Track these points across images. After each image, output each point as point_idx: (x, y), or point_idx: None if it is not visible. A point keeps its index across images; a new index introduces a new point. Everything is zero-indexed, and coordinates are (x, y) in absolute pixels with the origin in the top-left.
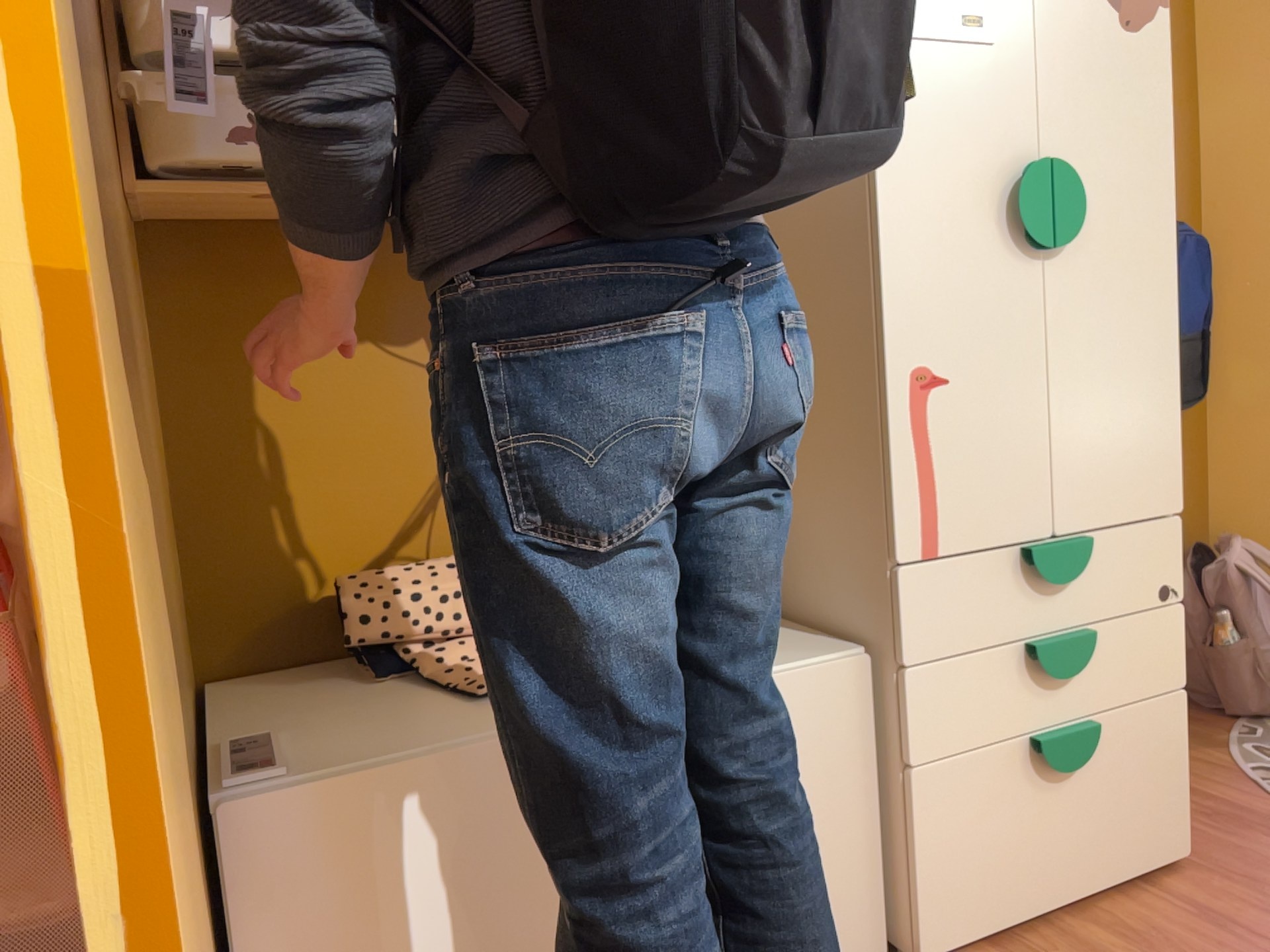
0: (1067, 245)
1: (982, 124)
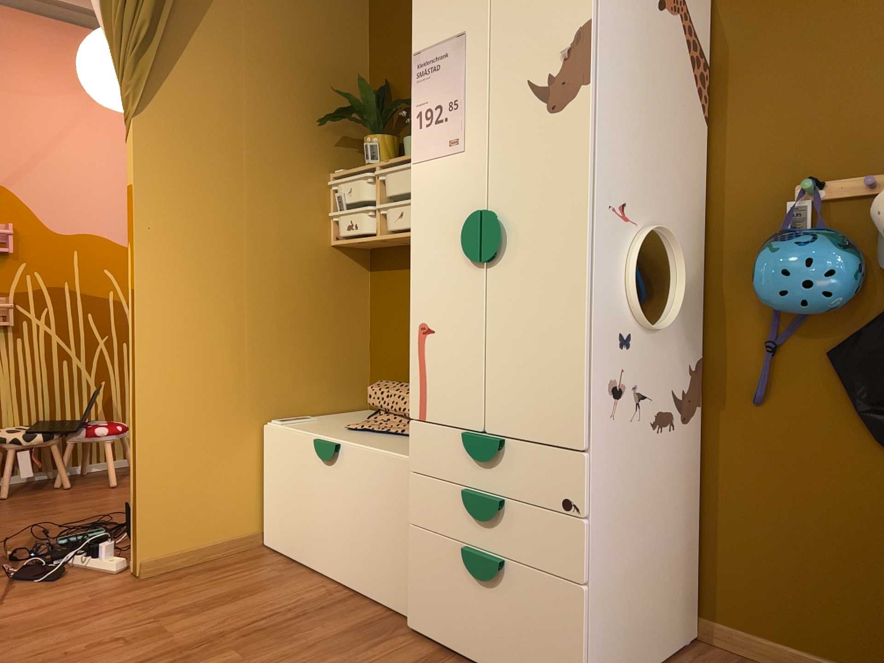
0: (493, 258)
1: (455, 194)
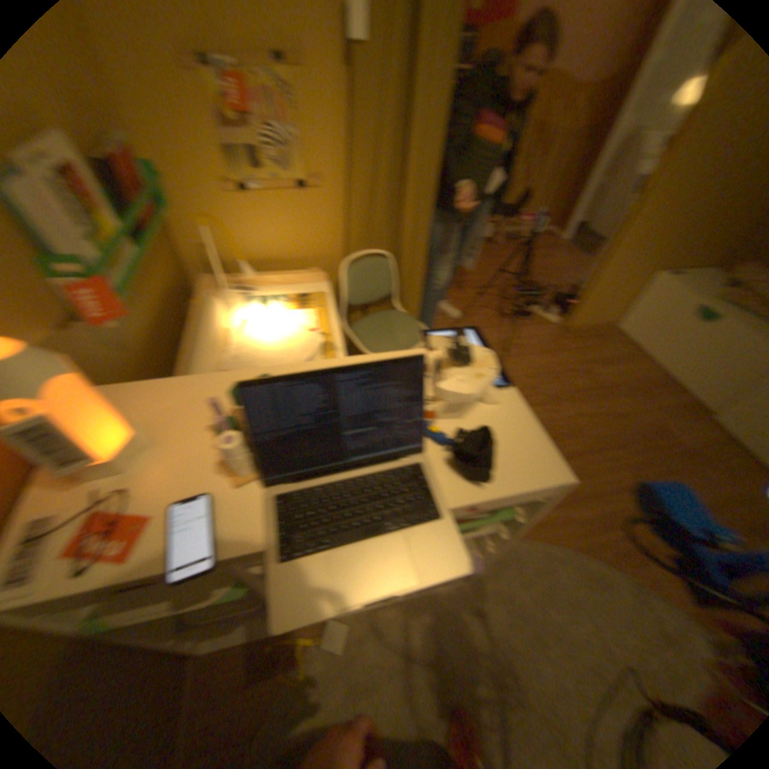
0: None
1: None
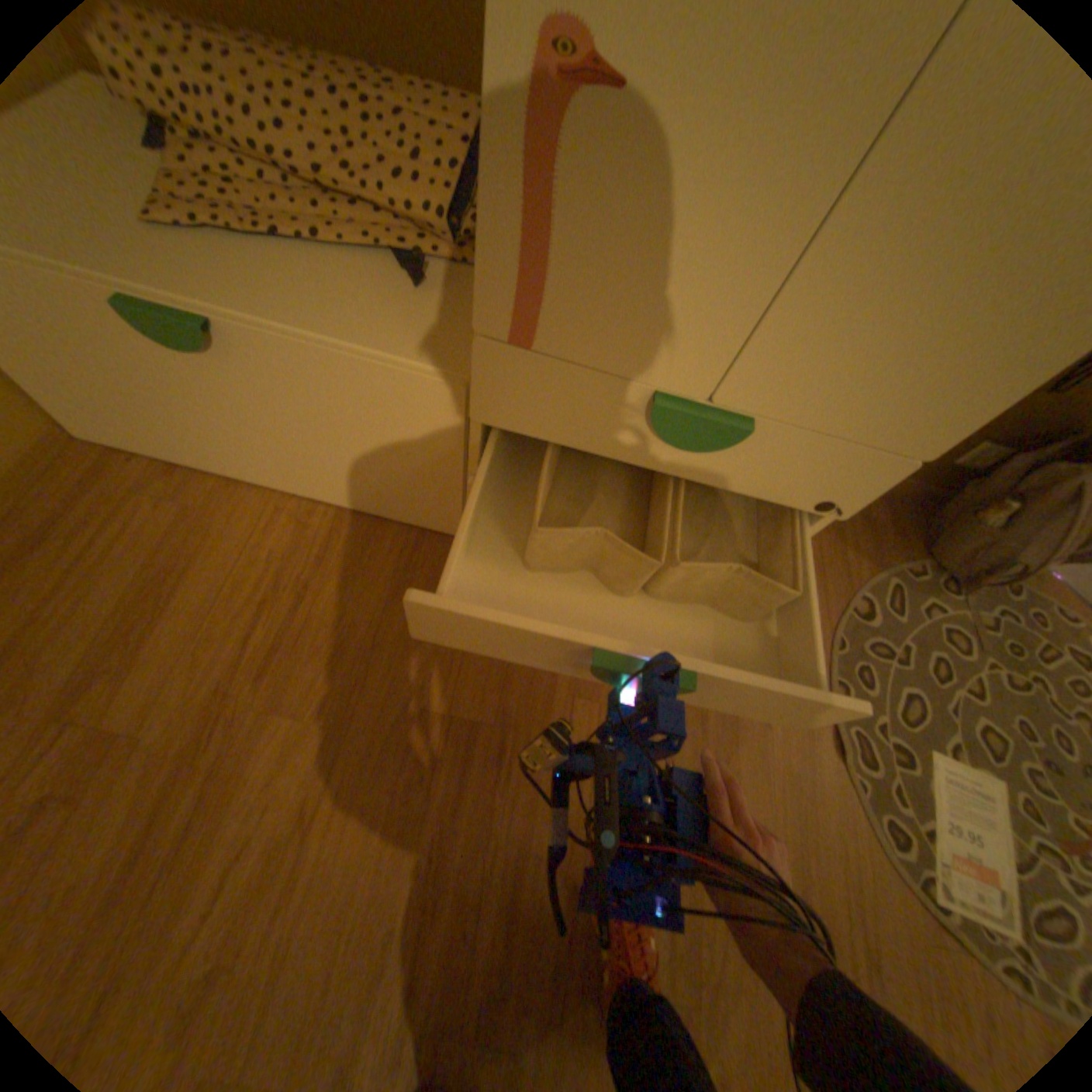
0: None
1: None
